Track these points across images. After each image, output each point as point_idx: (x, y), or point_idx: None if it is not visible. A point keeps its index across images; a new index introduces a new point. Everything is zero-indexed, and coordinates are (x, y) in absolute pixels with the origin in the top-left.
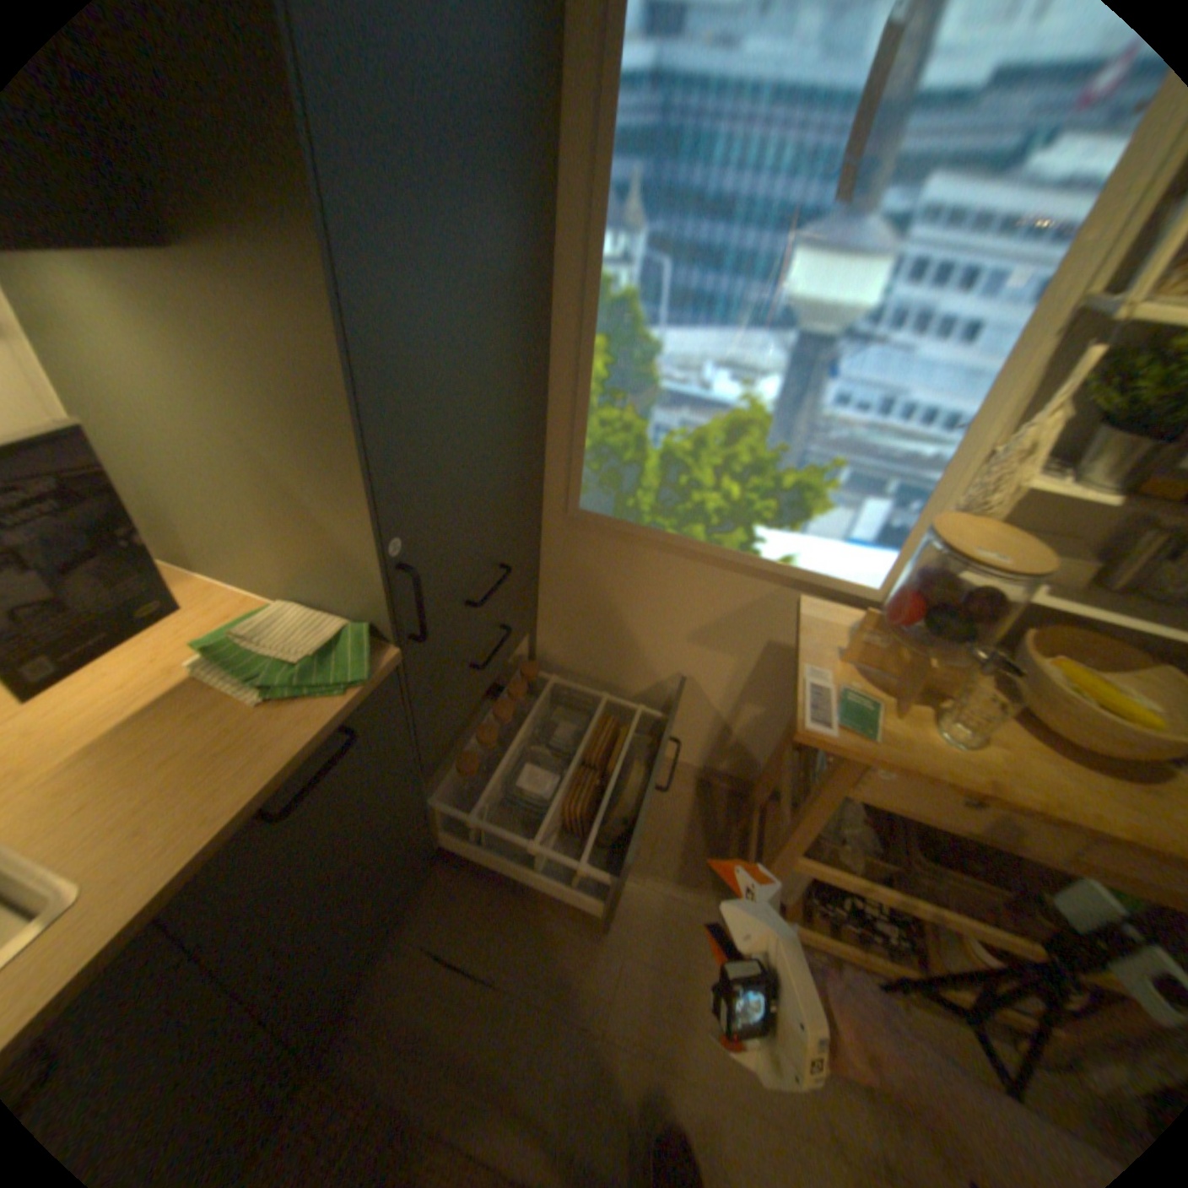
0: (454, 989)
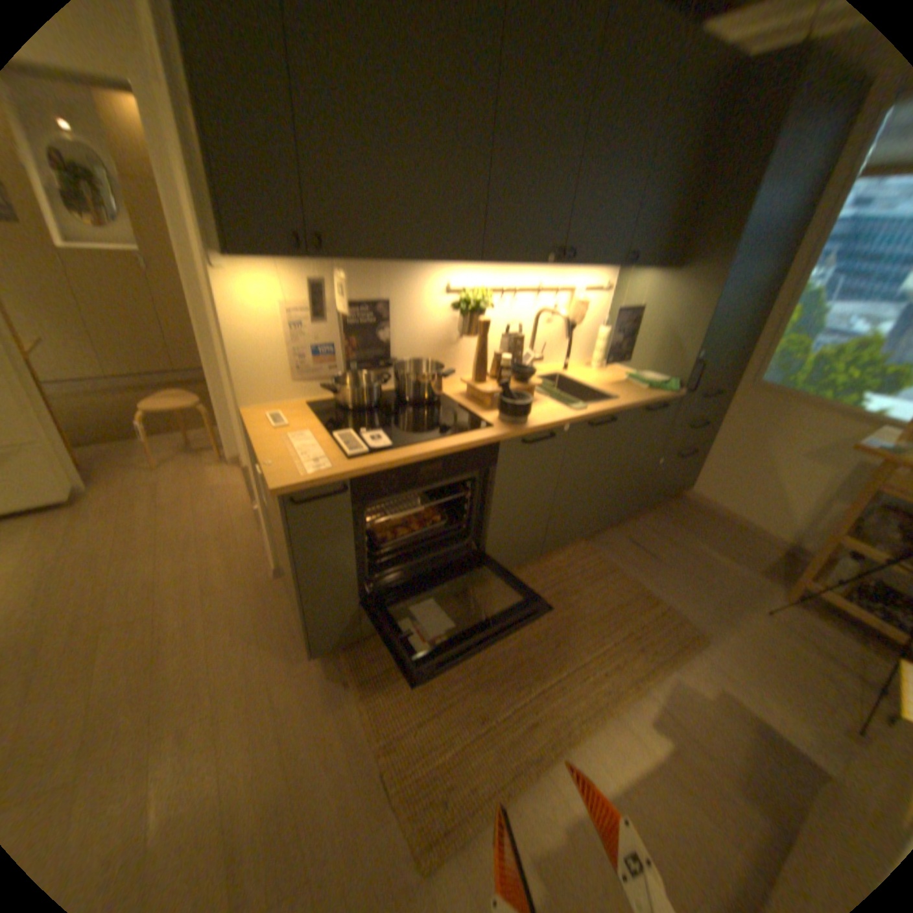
0: (639, 551)
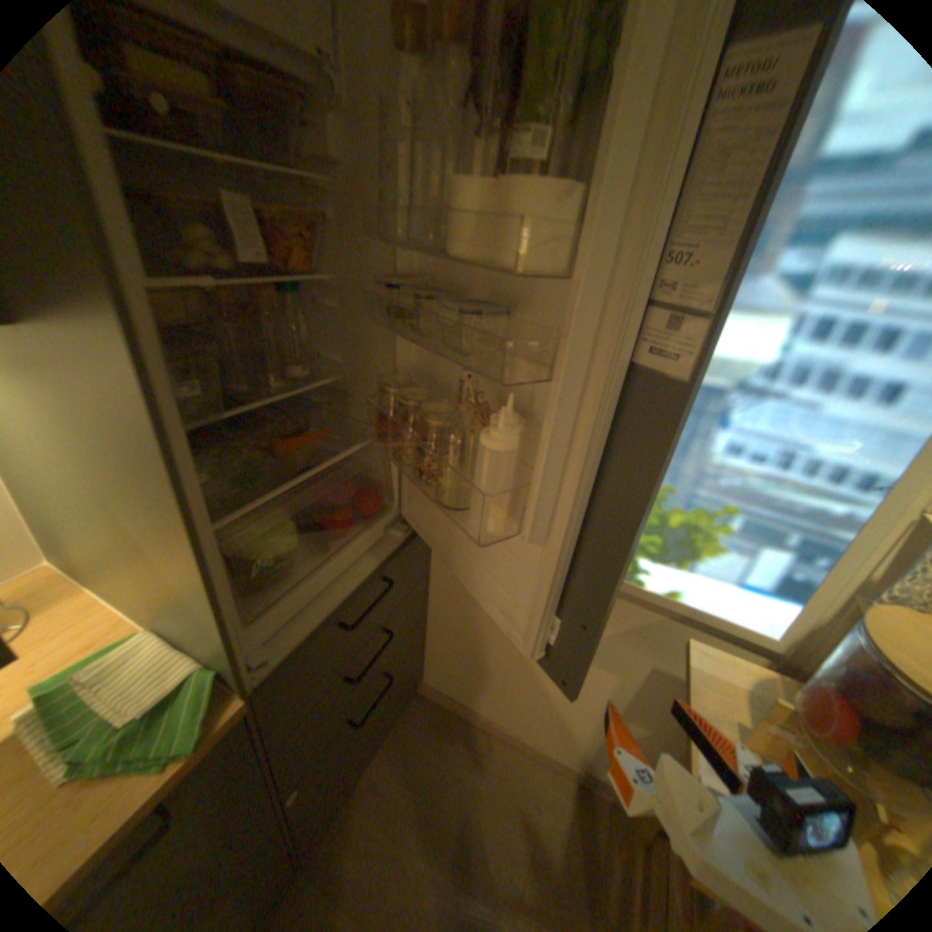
0: None
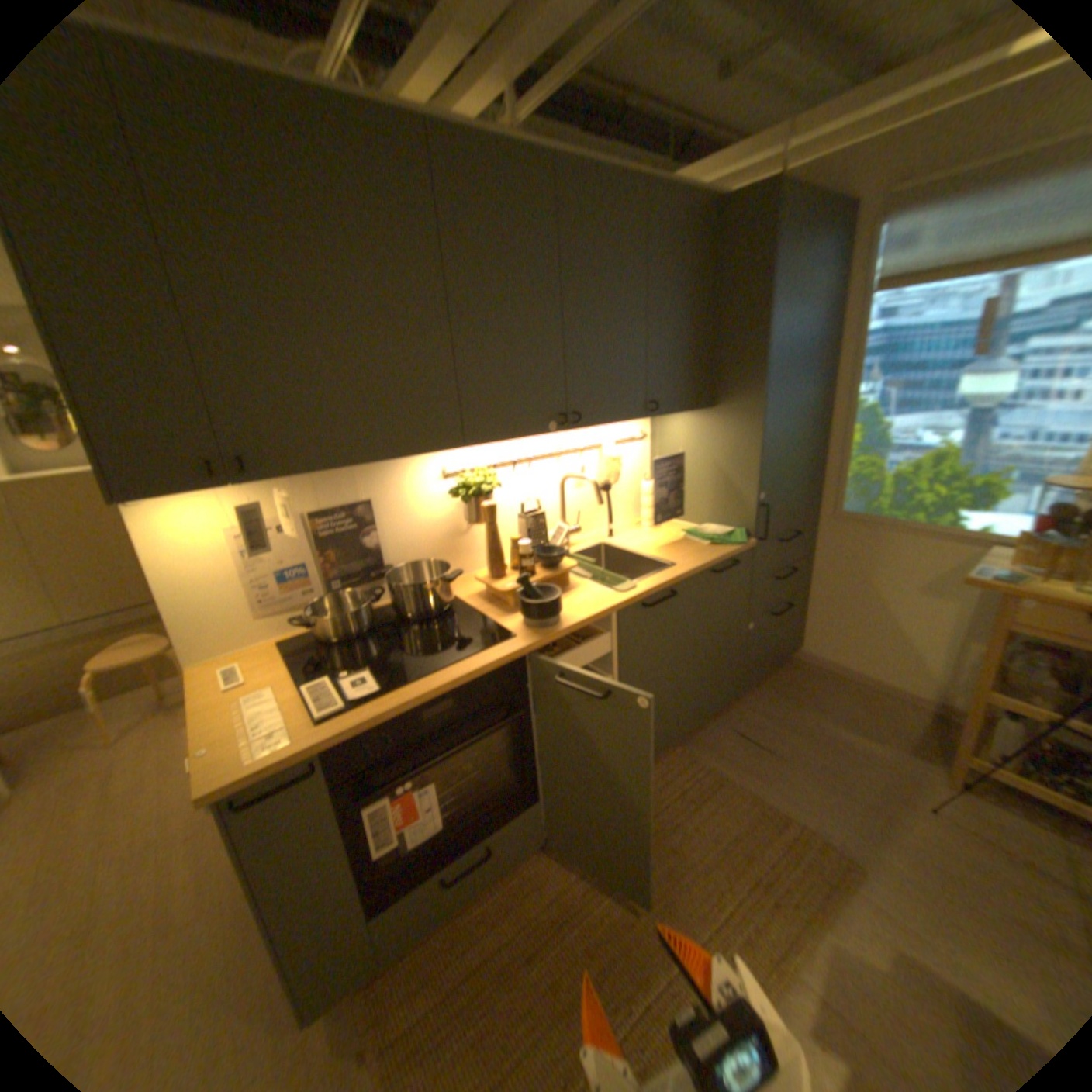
0: (751, 749)
